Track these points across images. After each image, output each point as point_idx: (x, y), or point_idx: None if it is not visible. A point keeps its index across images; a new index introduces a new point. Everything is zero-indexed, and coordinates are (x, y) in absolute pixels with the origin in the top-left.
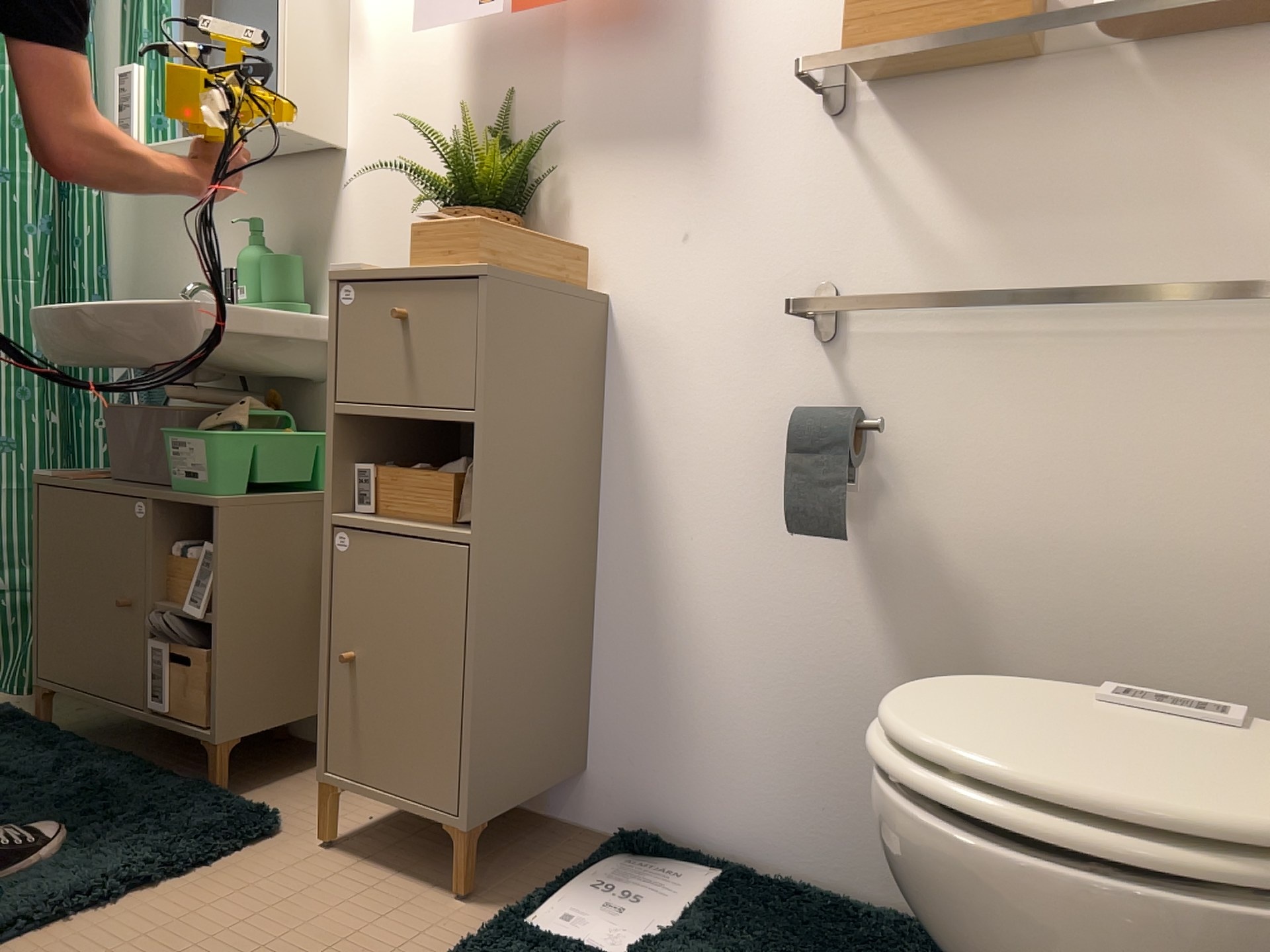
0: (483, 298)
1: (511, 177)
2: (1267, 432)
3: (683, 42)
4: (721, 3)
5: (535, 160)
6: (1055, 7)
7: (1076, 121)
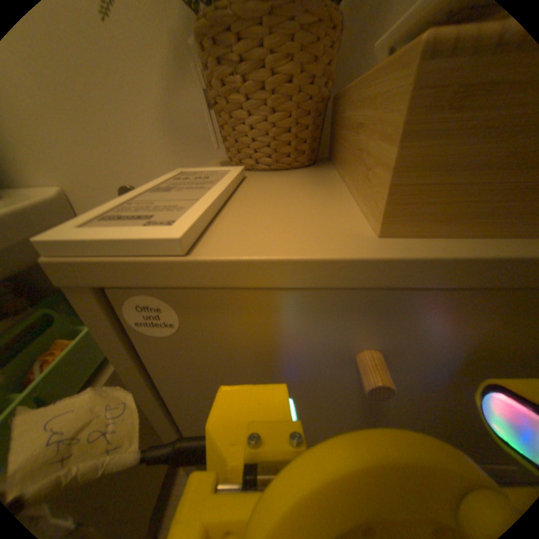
0: None
1: None
2: None
3: None
4: None
5: None
6: None
7: None
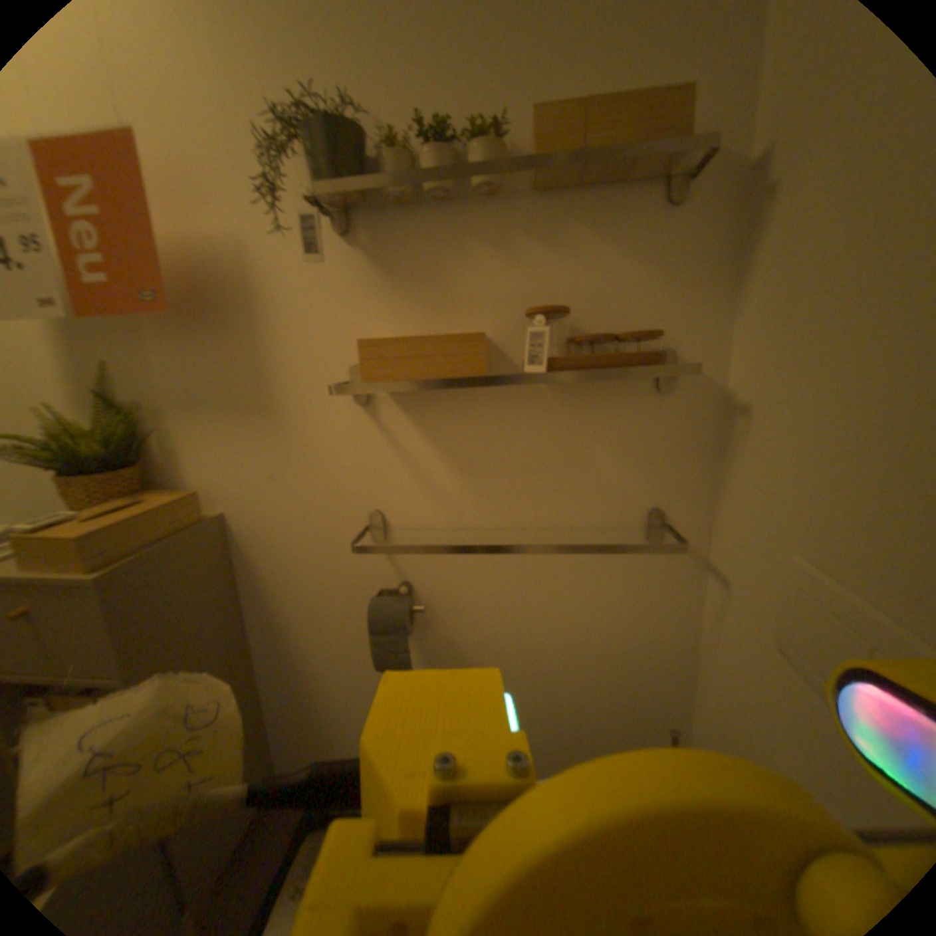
0: (93, 600)
1: (114, 435)
2: (631, 590)
3: (240, 333)
4: (264, 306)
5: (134, 419)
6: (503, 342)
7: (522, 416)
